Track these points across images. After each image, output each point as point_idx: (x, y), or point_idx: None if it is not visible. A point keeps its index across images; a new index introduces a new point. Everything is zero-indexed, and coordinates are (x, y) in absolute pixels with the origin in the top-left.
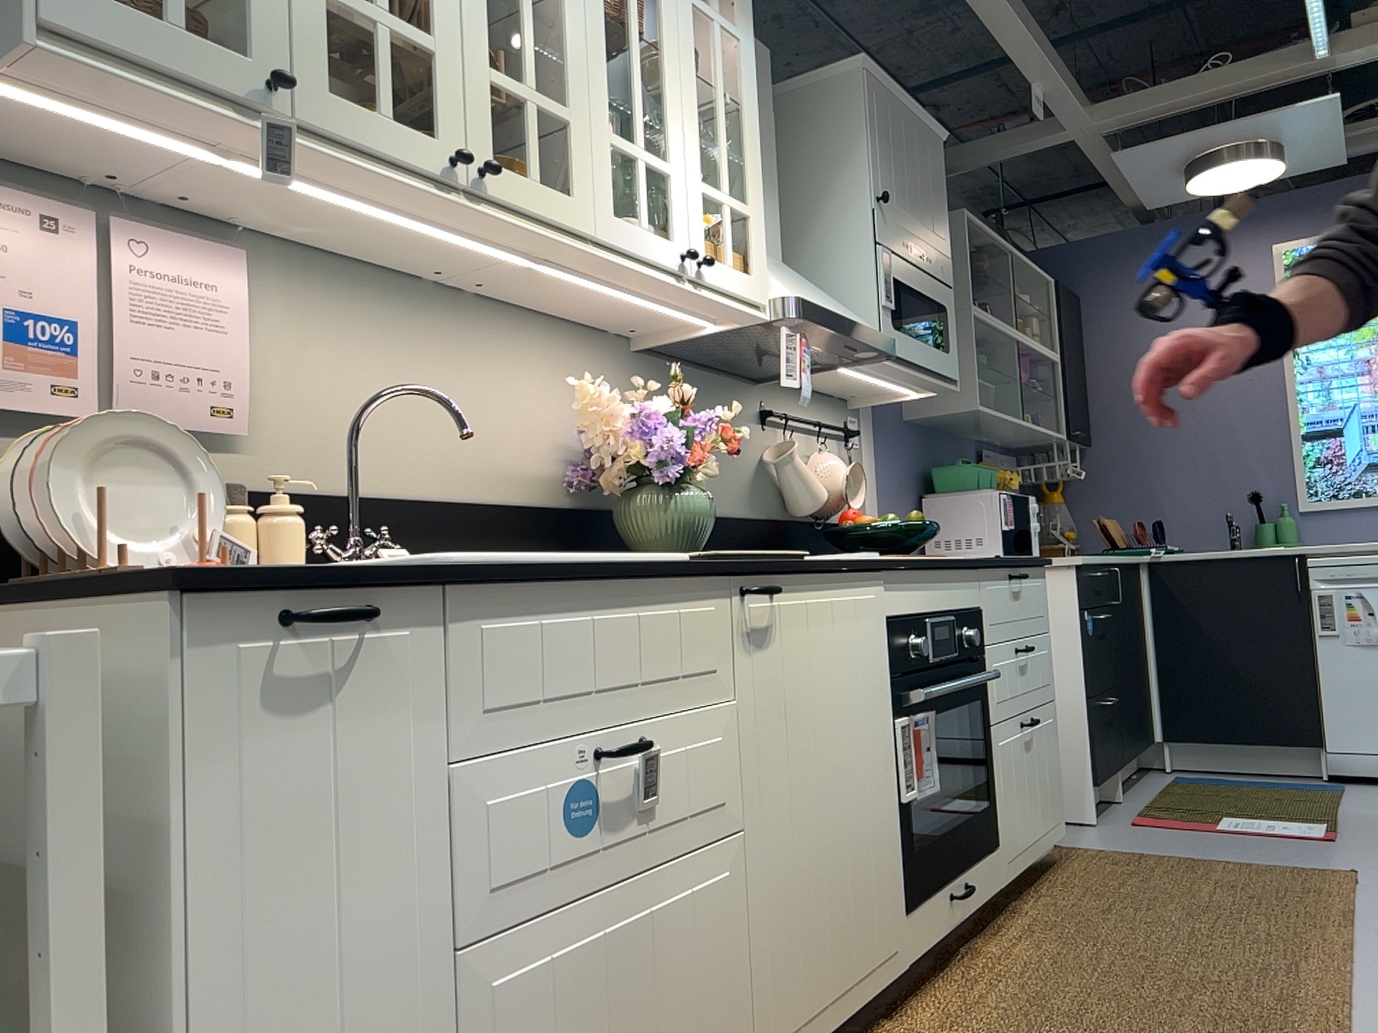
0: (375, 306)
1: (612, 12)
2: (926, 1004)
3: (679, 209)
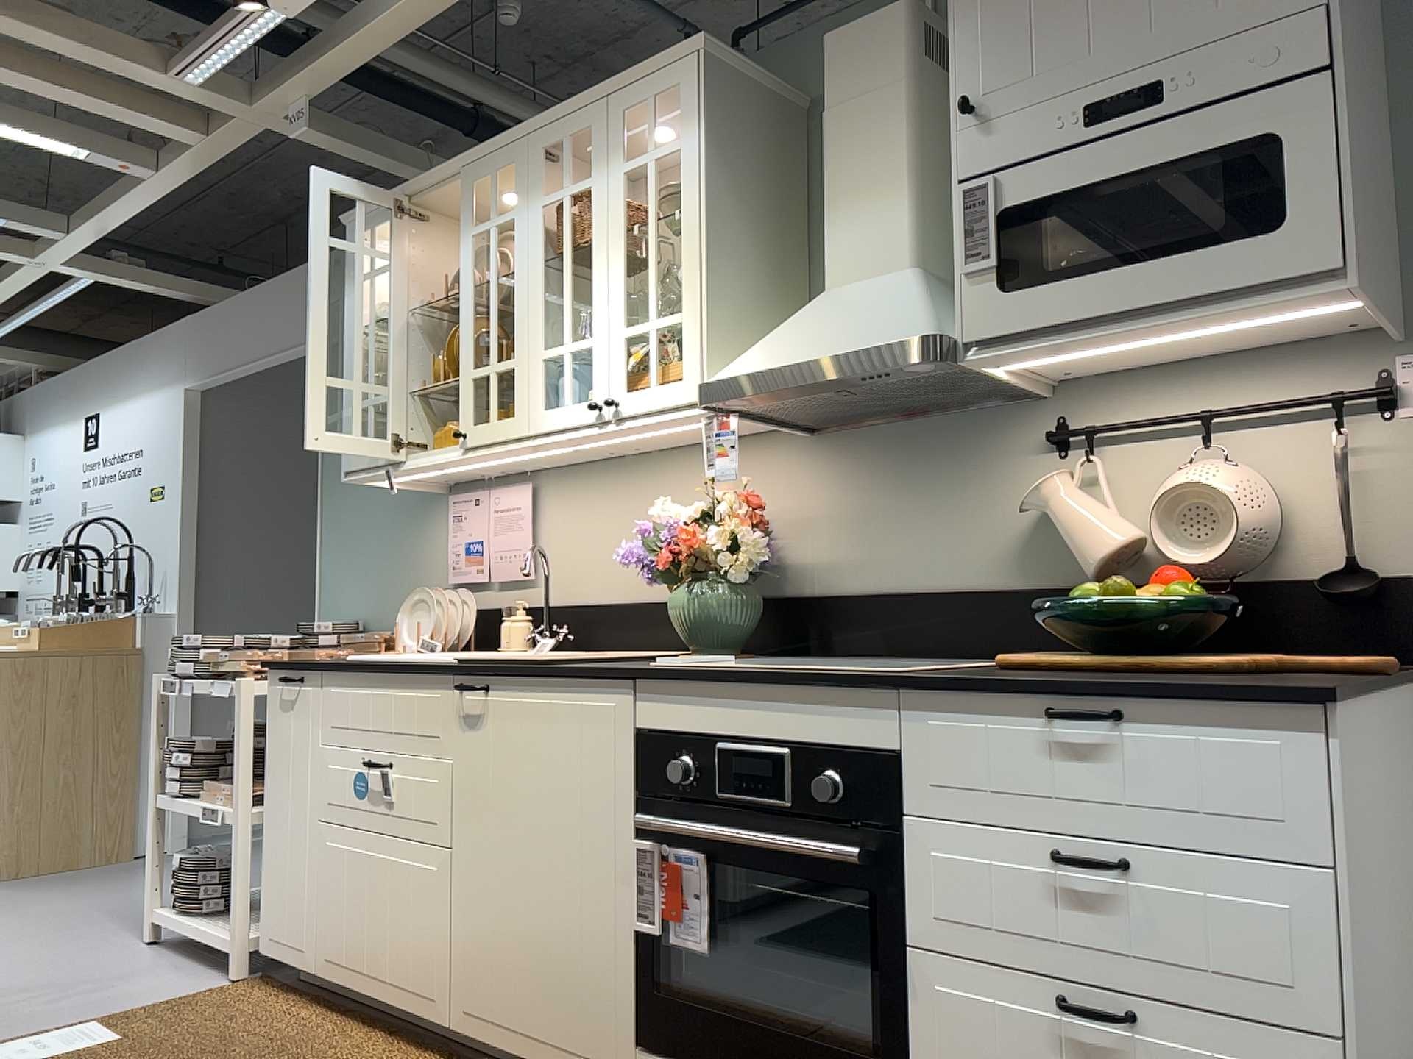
0: (596, 484)
1: (567, 246)
2: None
3: (597, 368)
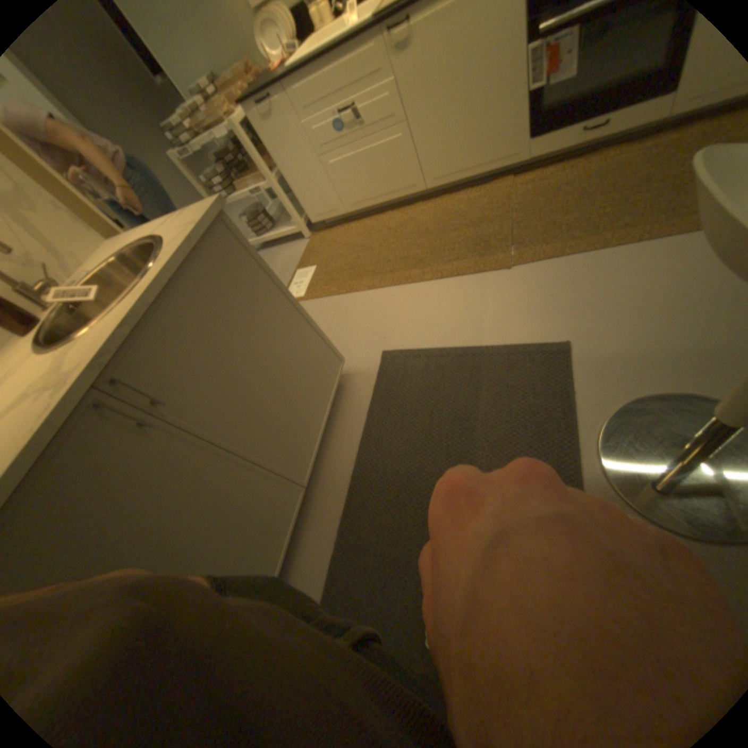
0: None
1: None
2: (539, 171)
3: None
